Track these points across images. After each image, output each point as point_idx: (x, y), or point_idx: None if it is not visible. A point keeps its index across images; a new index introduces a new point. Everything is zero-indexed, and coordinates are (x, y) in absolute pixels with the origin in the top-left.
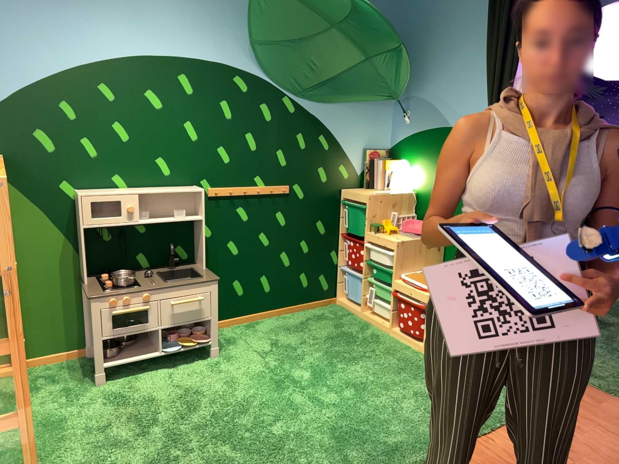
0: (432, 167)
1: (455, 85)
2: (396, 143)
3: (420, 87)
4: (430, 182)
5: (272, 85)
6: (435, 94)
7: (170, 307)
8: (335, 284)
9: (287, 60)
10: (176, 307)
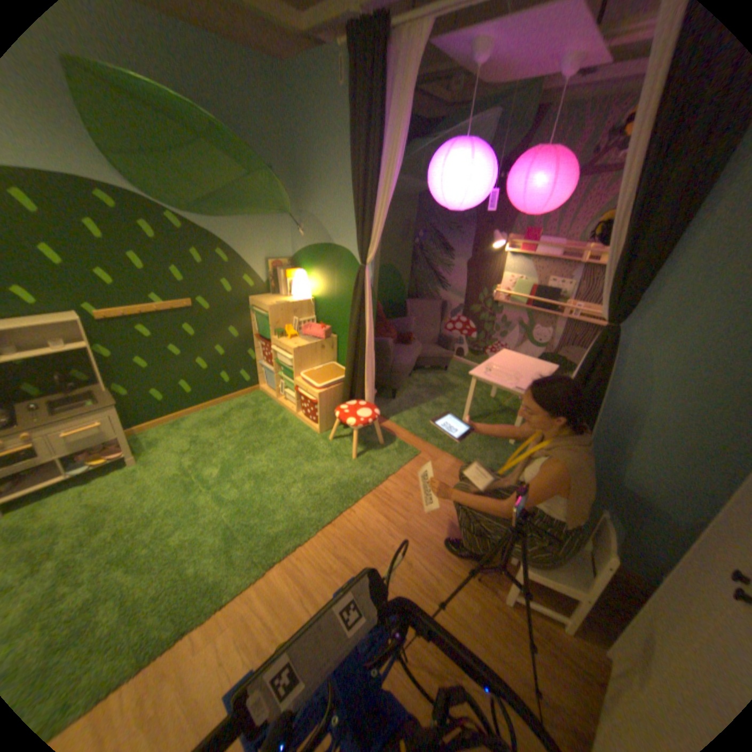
0: (325, 278)
1: (338, 203)
2: (297, 252)
3: (310, 201)
4: (325, 291)
5: (145, 197)
6: (322, 209)
7: (59, 441)
8: (257, 377)
9: (155, 169)
10: (67, 440)
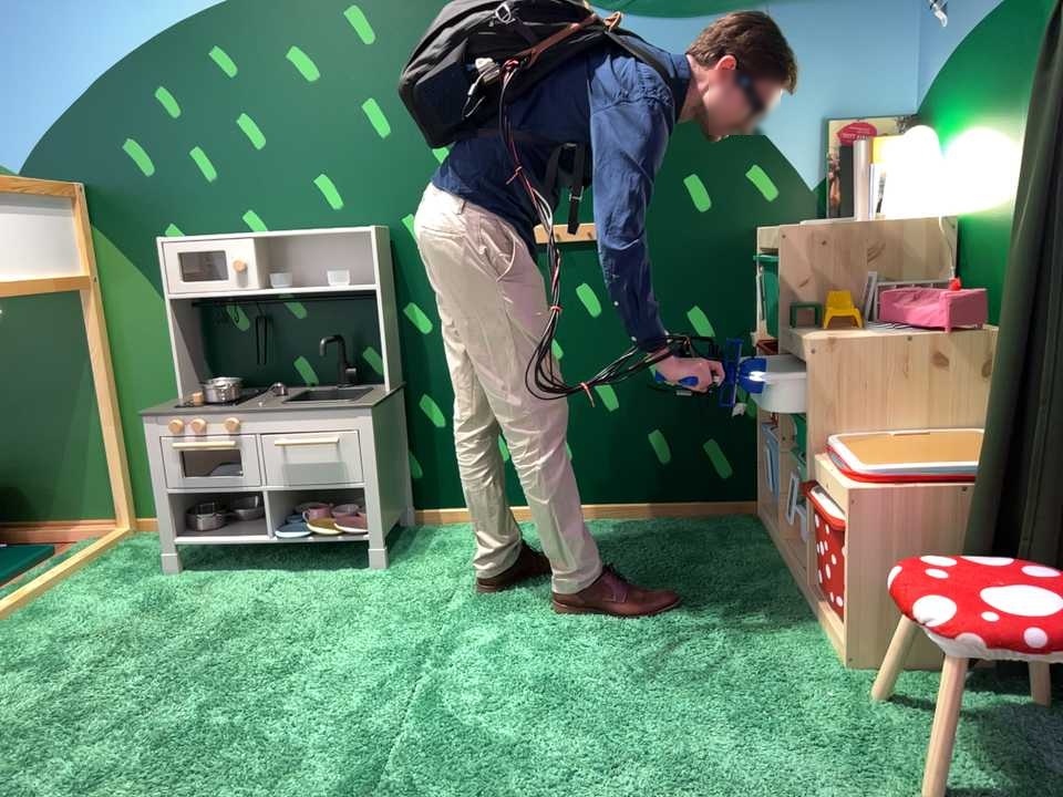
0: (994, 124)
1: None
2: (927, 87)
3: None
4: (991, 169)
5: None
6: None
7: (274, 453)
8: (755, 470)
9: None
10: (286, 456)
